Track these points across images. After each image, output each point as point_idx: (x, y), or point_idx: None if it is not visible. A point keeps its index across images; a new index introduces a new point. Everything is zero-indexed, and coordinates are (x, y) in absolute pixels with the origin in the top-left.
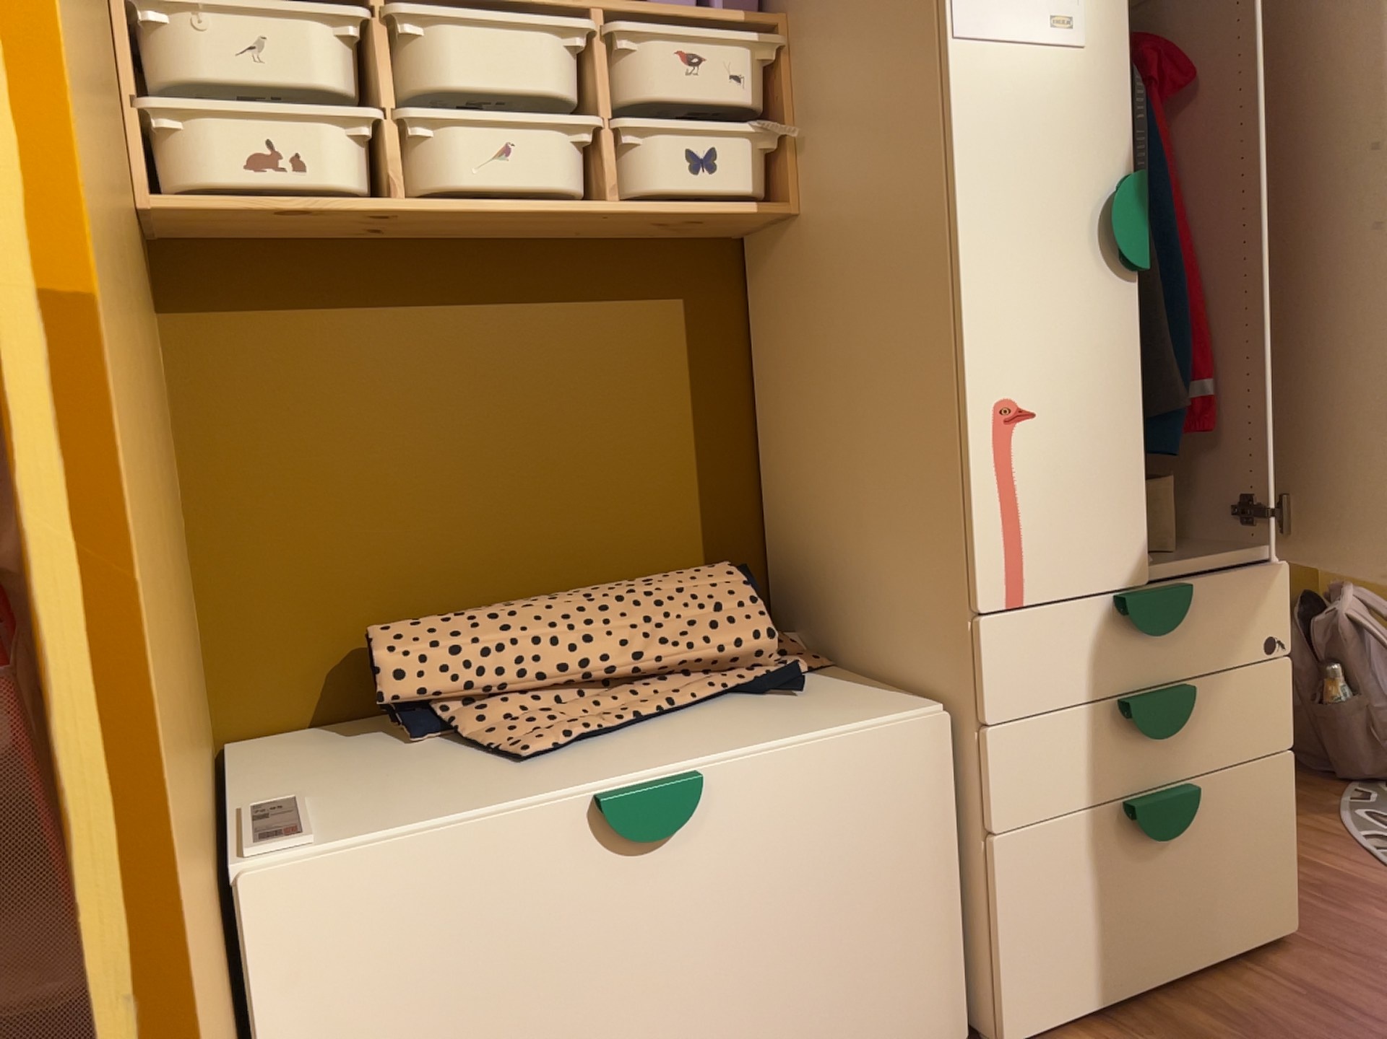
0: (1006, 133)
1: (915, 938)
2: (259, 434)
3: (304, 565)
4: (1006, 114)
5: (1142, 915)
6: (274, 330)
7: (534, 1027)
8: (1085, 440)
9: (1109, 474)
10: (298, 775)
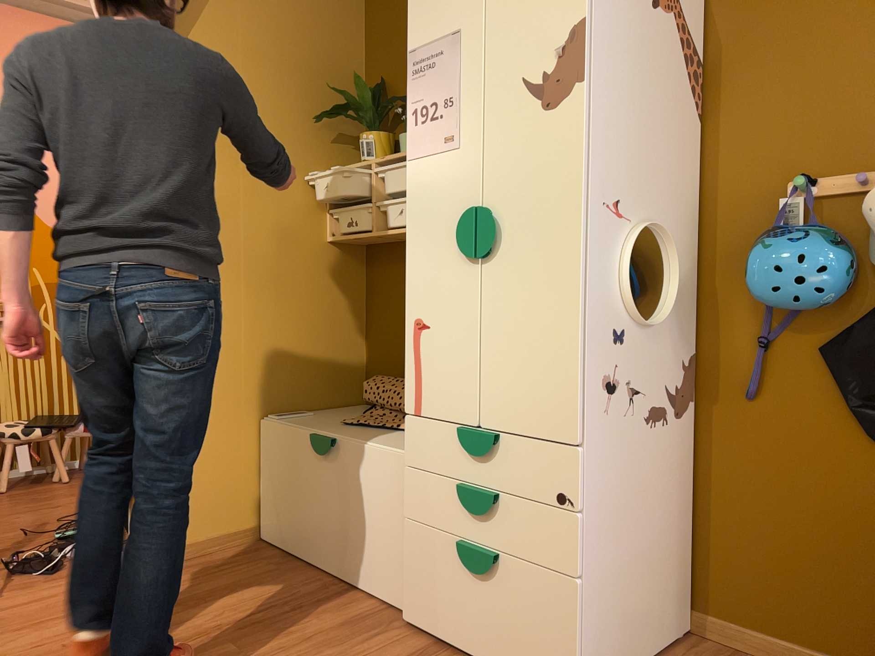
0: (424, 196)
1: (392, 550)
2: (380, 306)
3: (385, 352)
4: (424, 188)
5: (467, 610)
6: (385, 271)
7: (299, 497)
8: (449, 342)
9: (459, 362)
10: (333, 412)
